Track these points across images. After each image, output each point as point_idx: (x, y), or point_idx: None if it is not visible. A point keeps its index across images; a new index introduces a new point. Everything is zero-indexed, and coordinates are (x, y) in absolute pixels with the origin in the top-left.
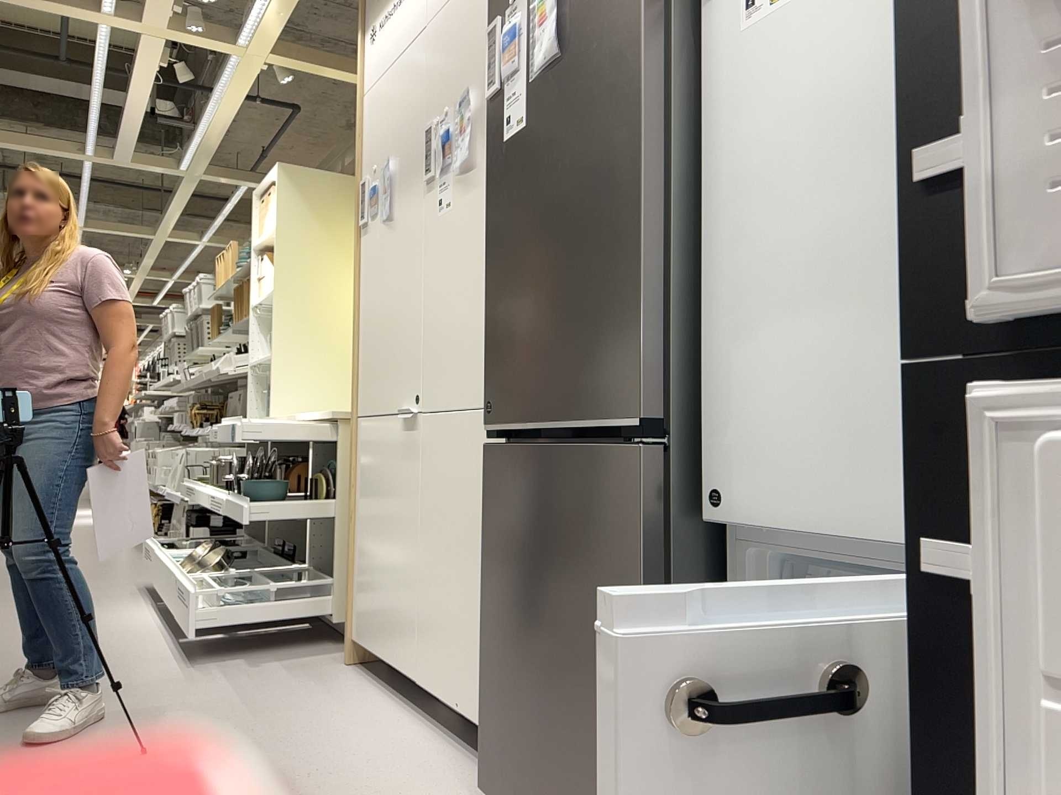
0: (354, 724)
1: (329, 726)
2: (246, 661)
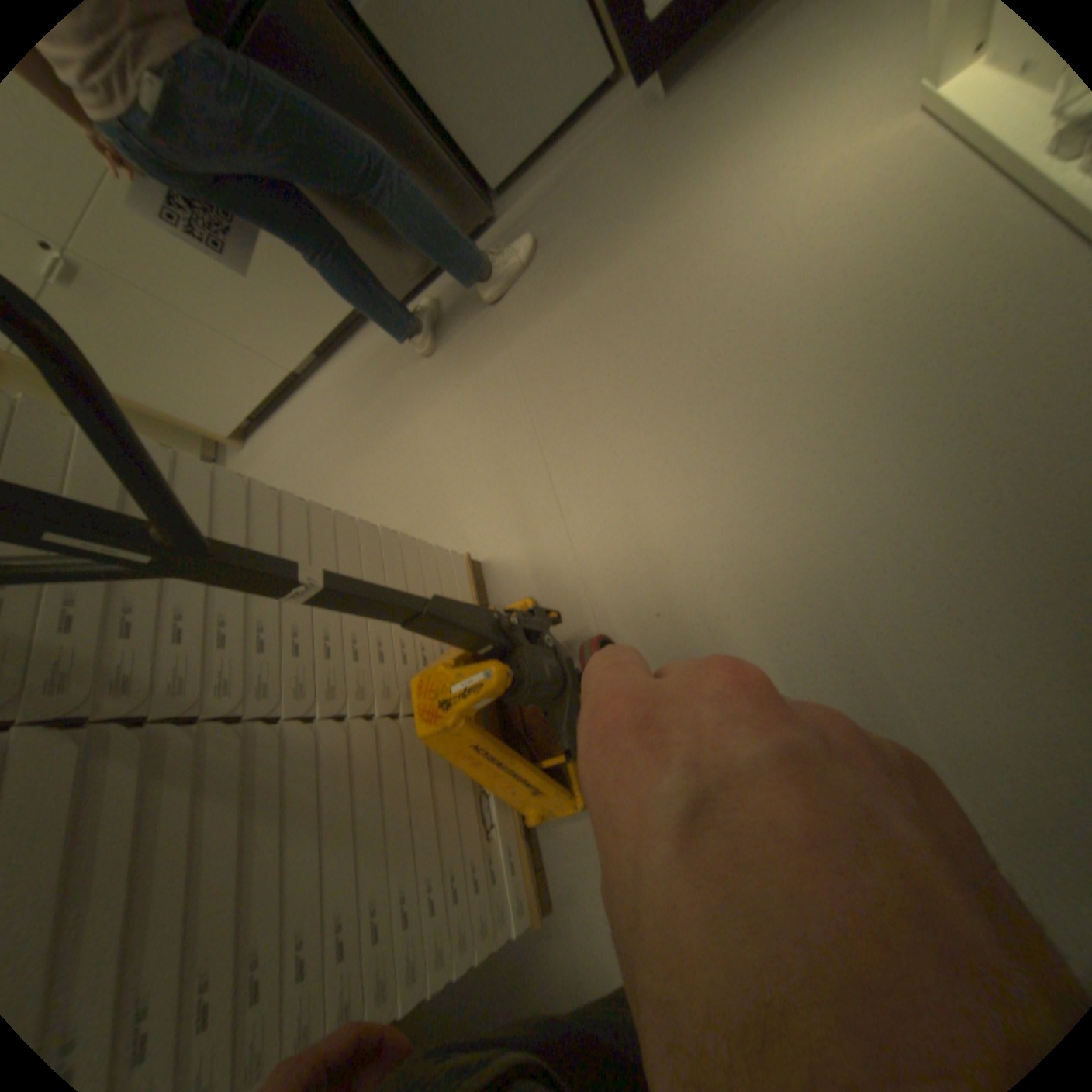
0: (308, 411)
1: (306, 424)
2: None
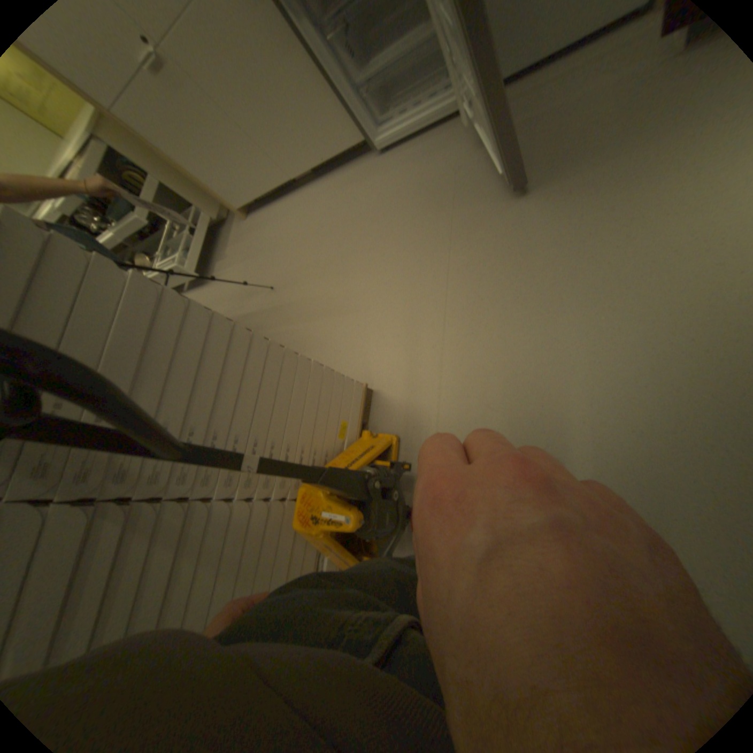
0: (294, 212)
1: (289, 222)
2: (219, 260)
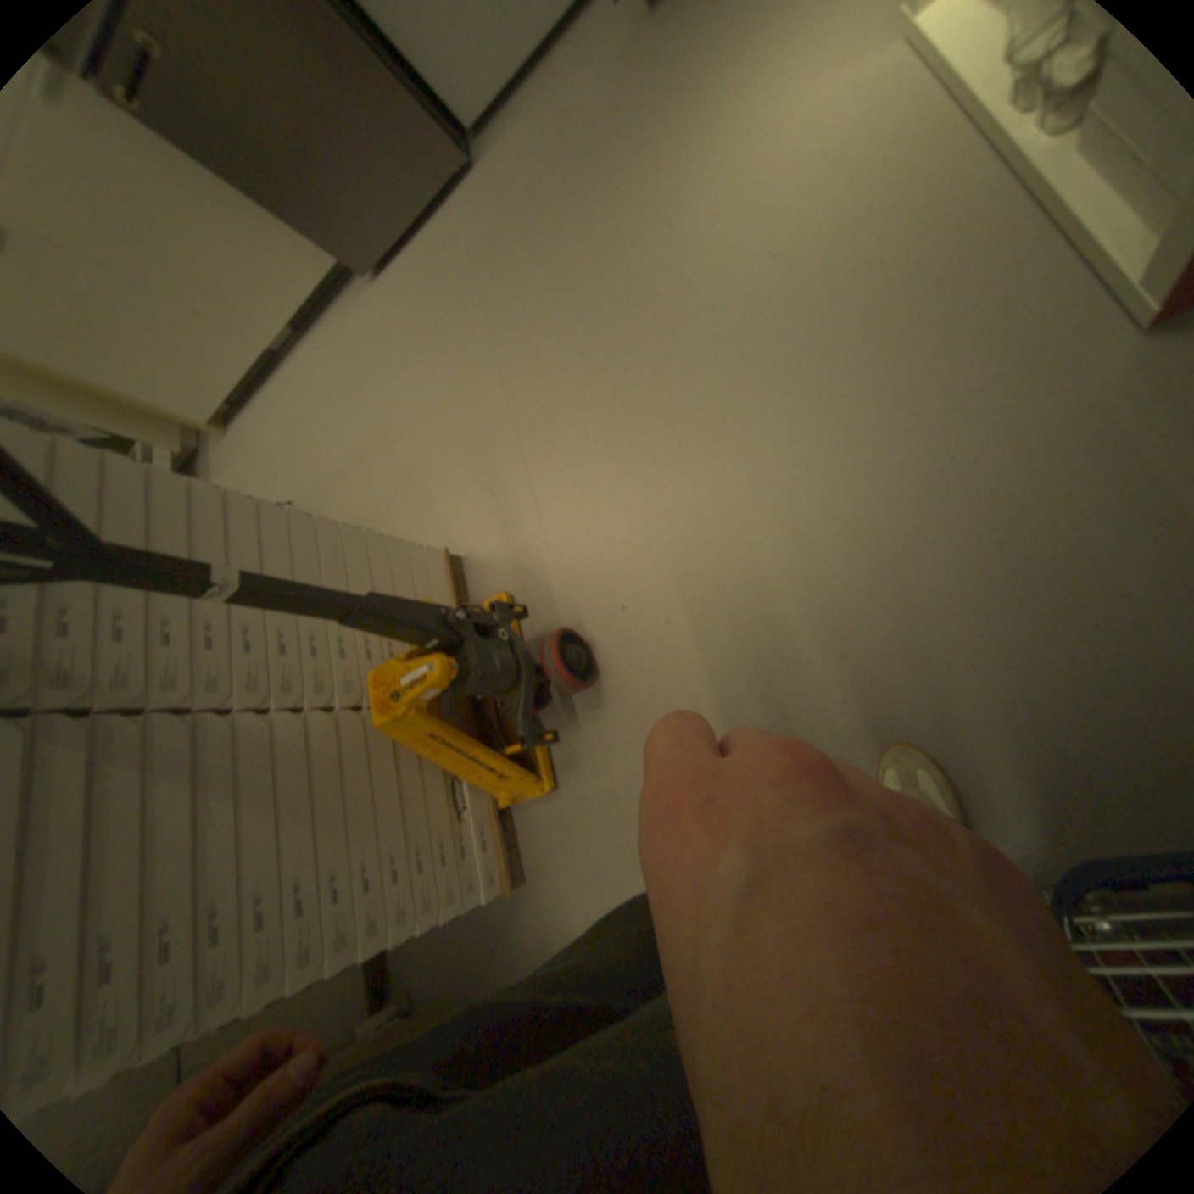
0: (287, 395)
1: (285, 410)
2: None
